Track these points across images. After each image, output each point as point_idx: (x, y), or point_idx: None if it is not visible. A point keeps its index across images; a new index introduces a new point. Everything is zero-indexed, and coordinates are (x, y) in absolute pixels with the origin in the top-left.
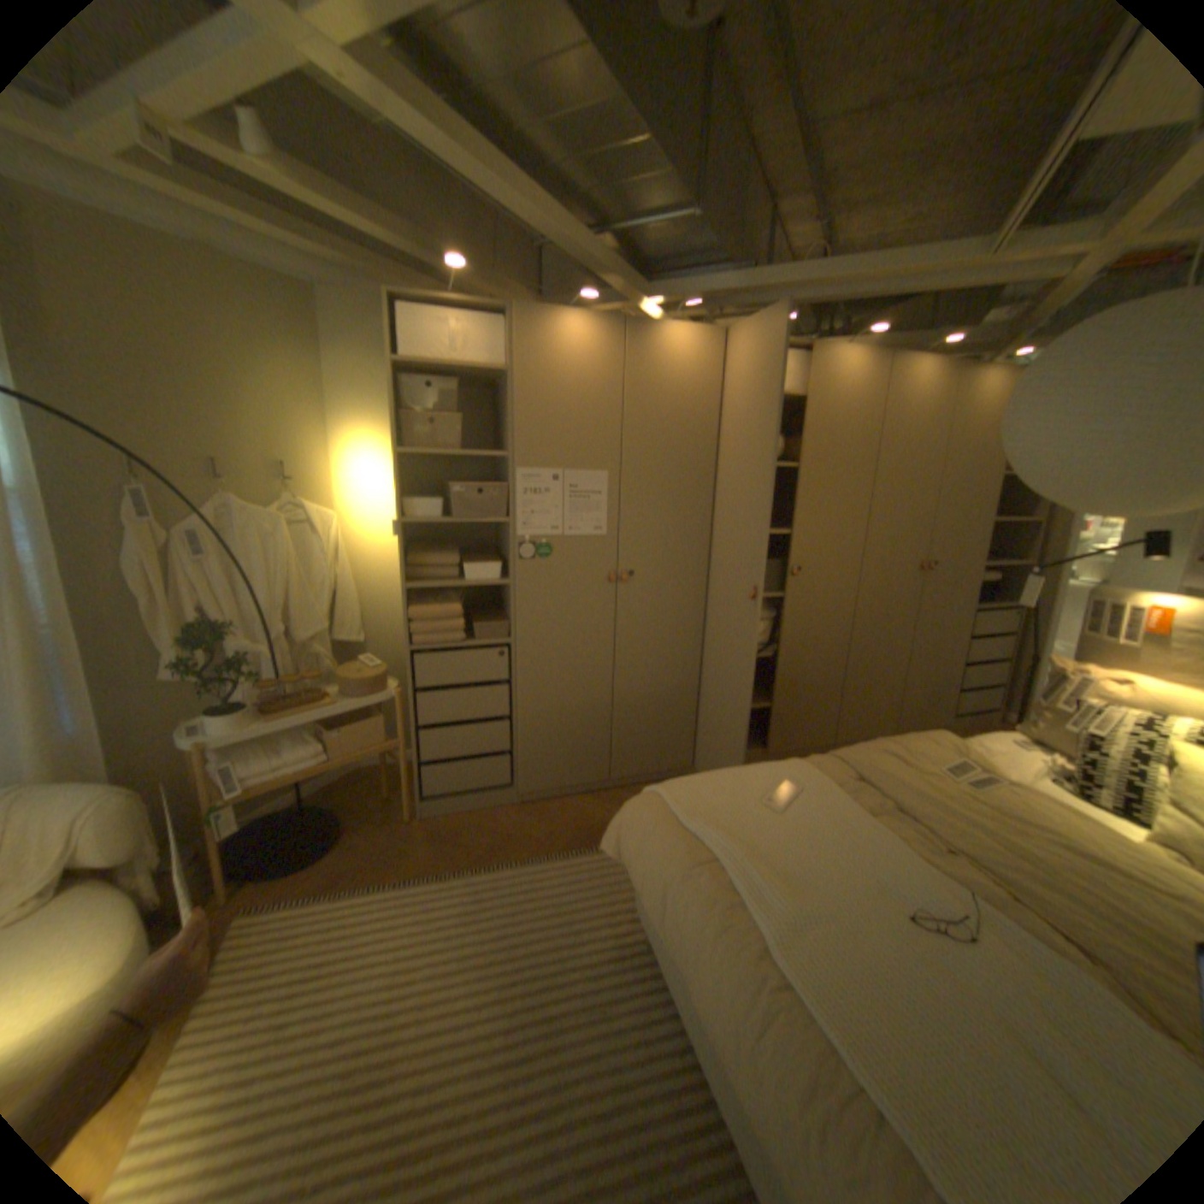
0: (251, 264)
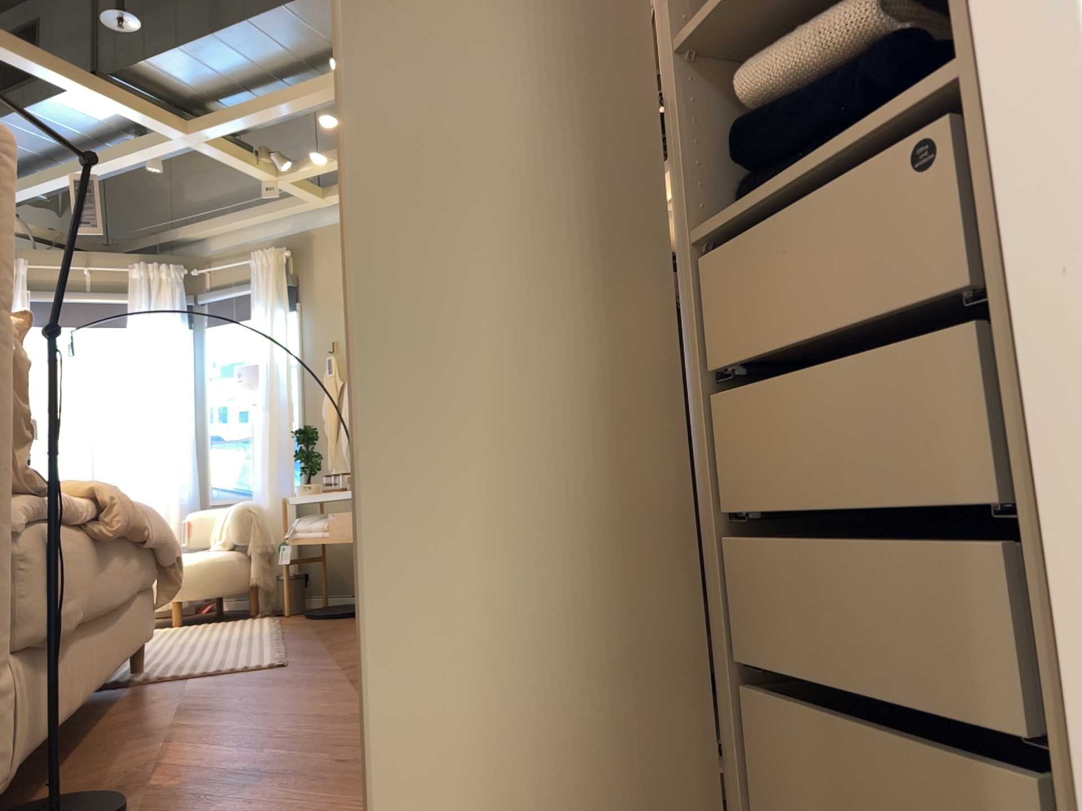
0: None
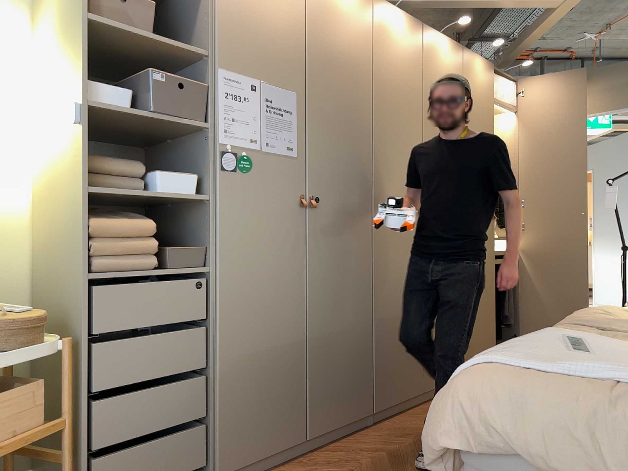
0: None
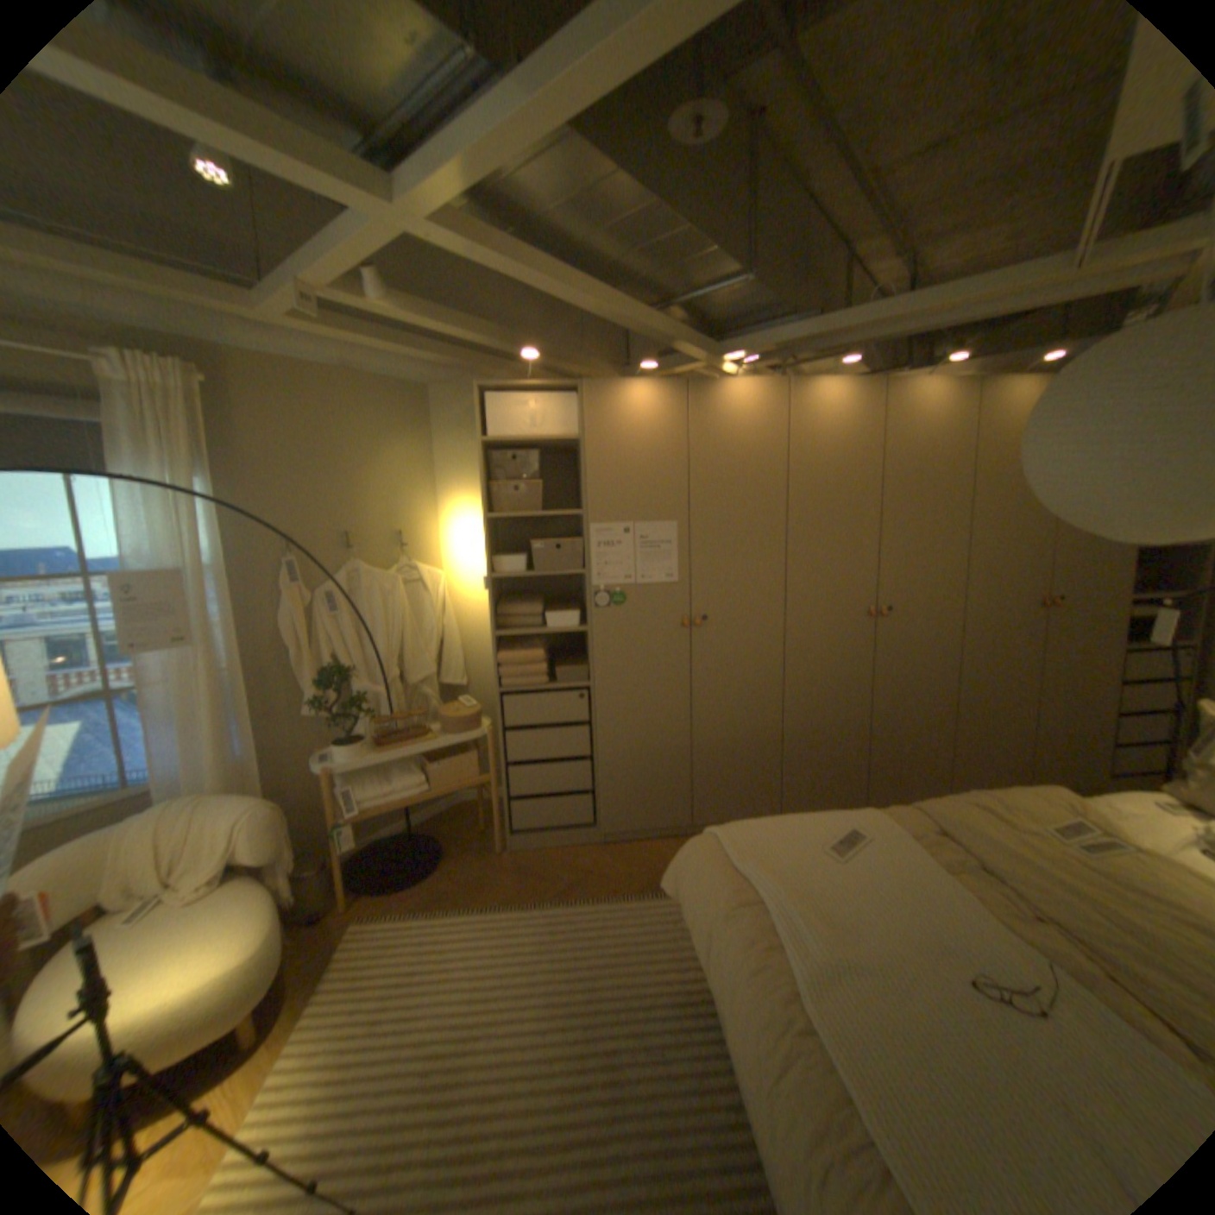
0: (378, 374)
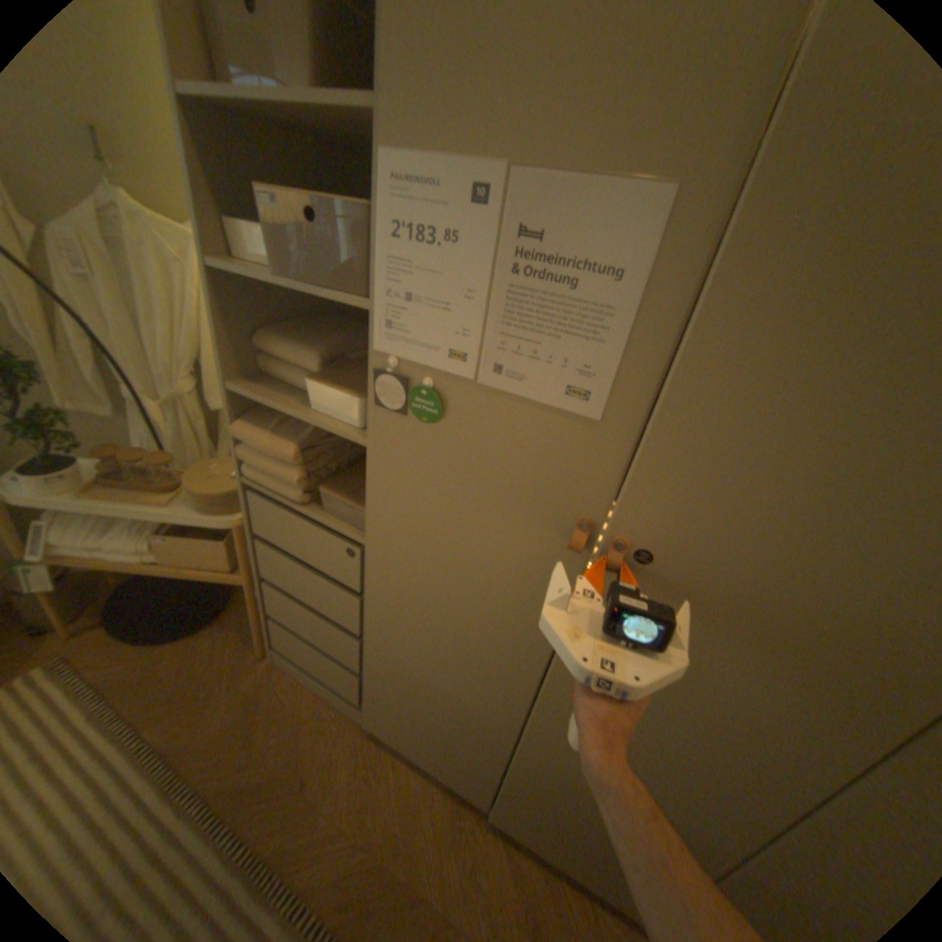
0: None
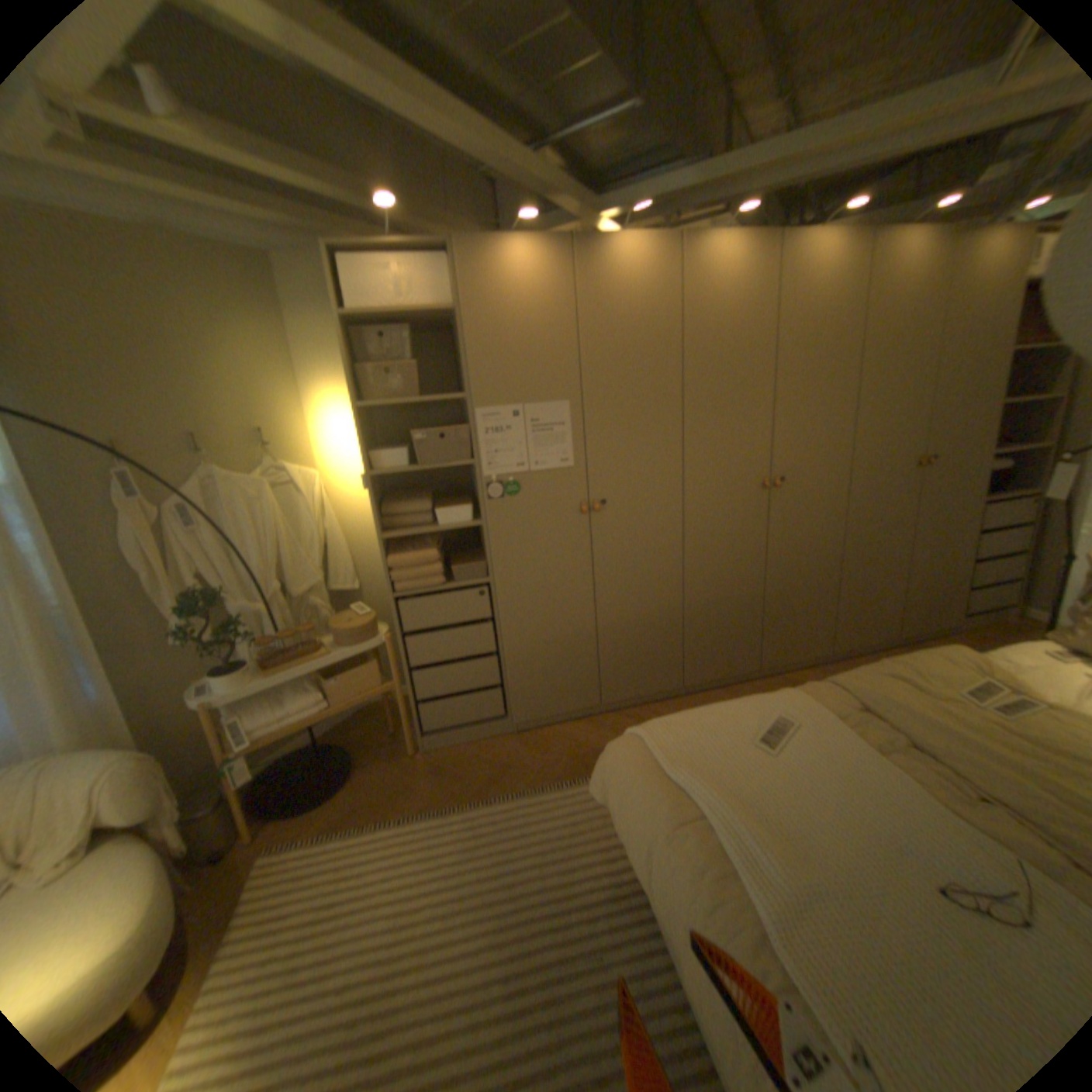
0: (203, 240)
